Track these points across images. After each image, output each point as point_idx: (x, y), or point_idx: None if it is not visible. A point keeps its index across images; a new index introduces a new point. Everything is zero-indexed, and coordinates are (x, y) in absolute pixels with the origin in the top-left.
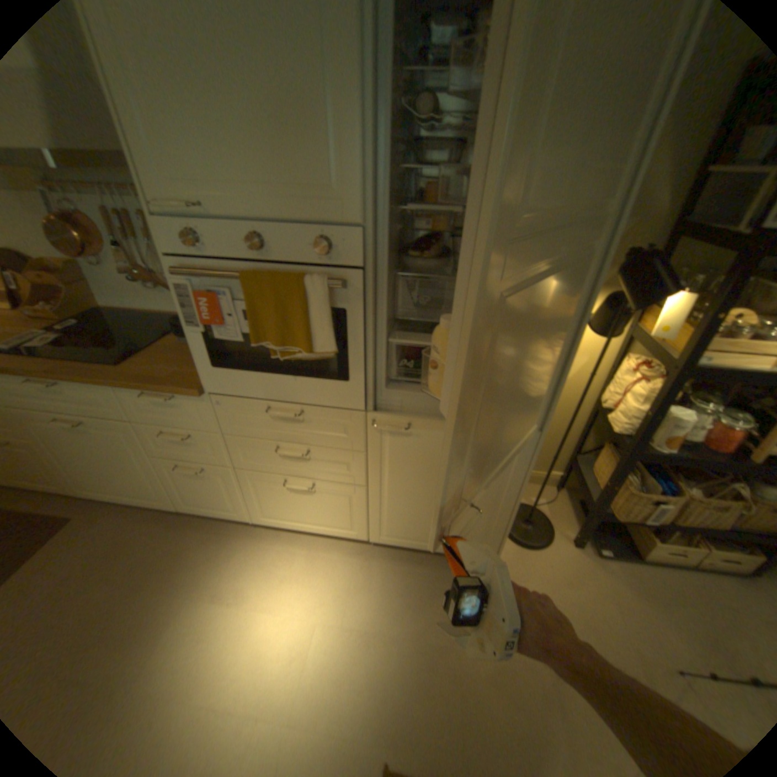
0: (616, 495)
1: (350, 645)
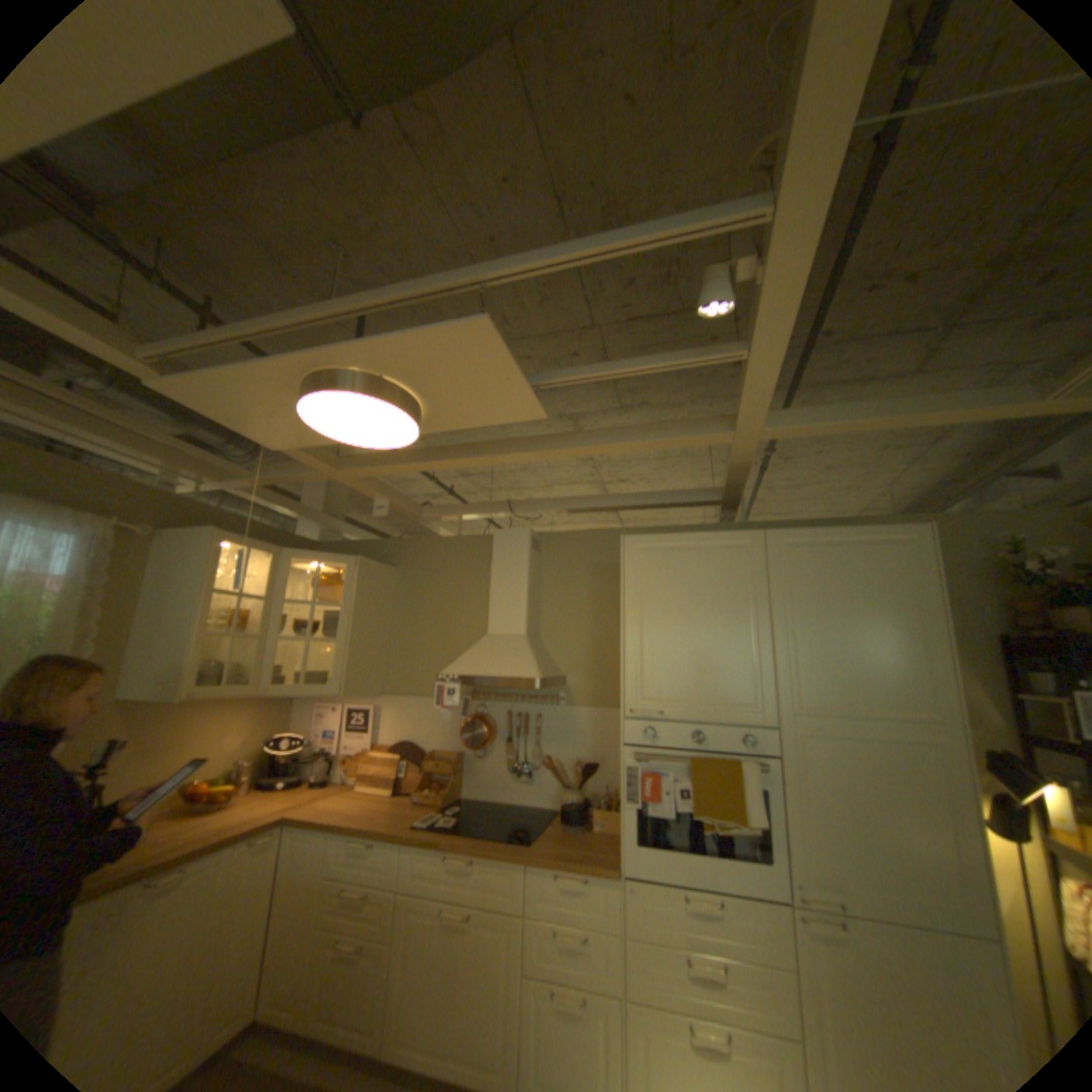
0: None
1: None
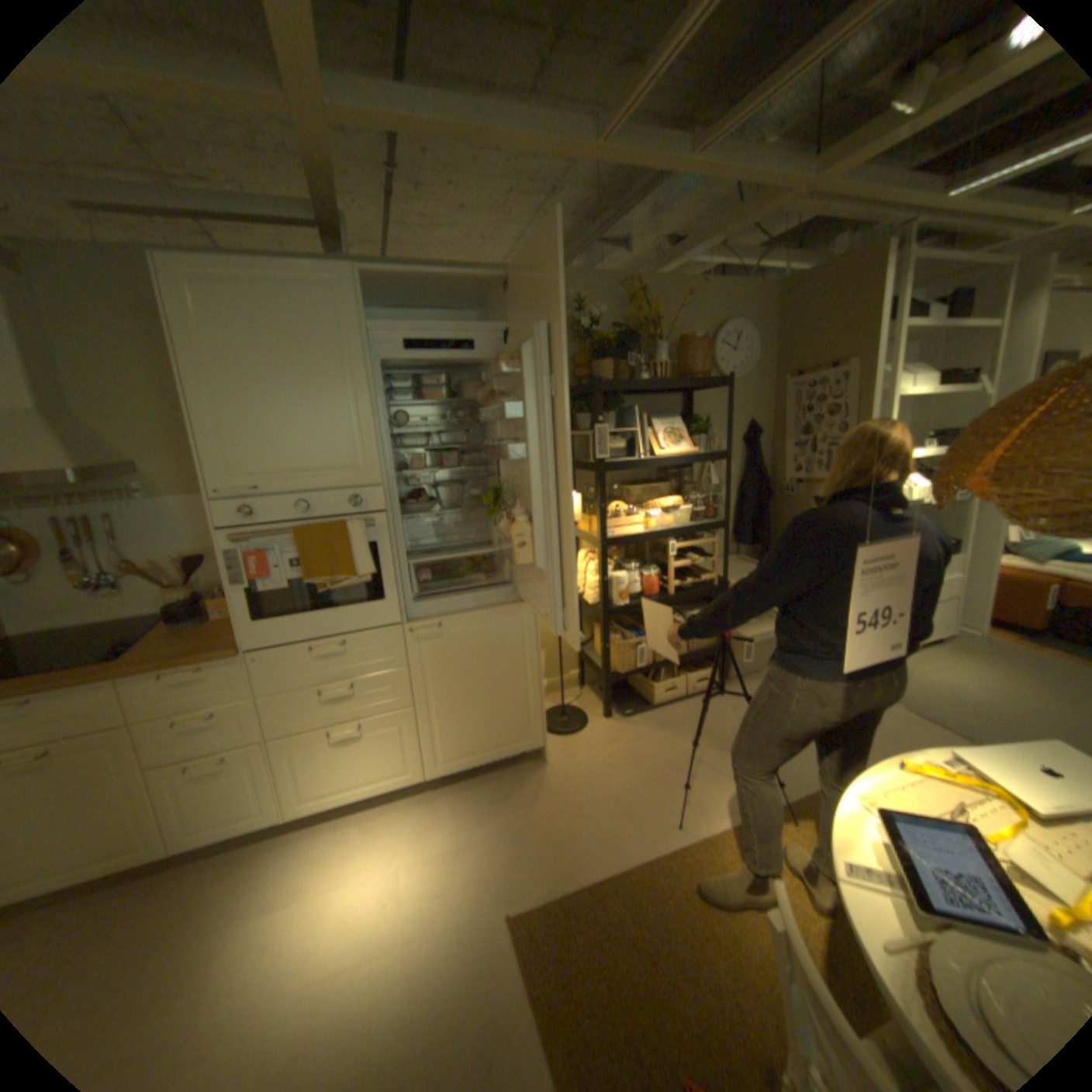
0: (608, 652)
1: (439, 866)
